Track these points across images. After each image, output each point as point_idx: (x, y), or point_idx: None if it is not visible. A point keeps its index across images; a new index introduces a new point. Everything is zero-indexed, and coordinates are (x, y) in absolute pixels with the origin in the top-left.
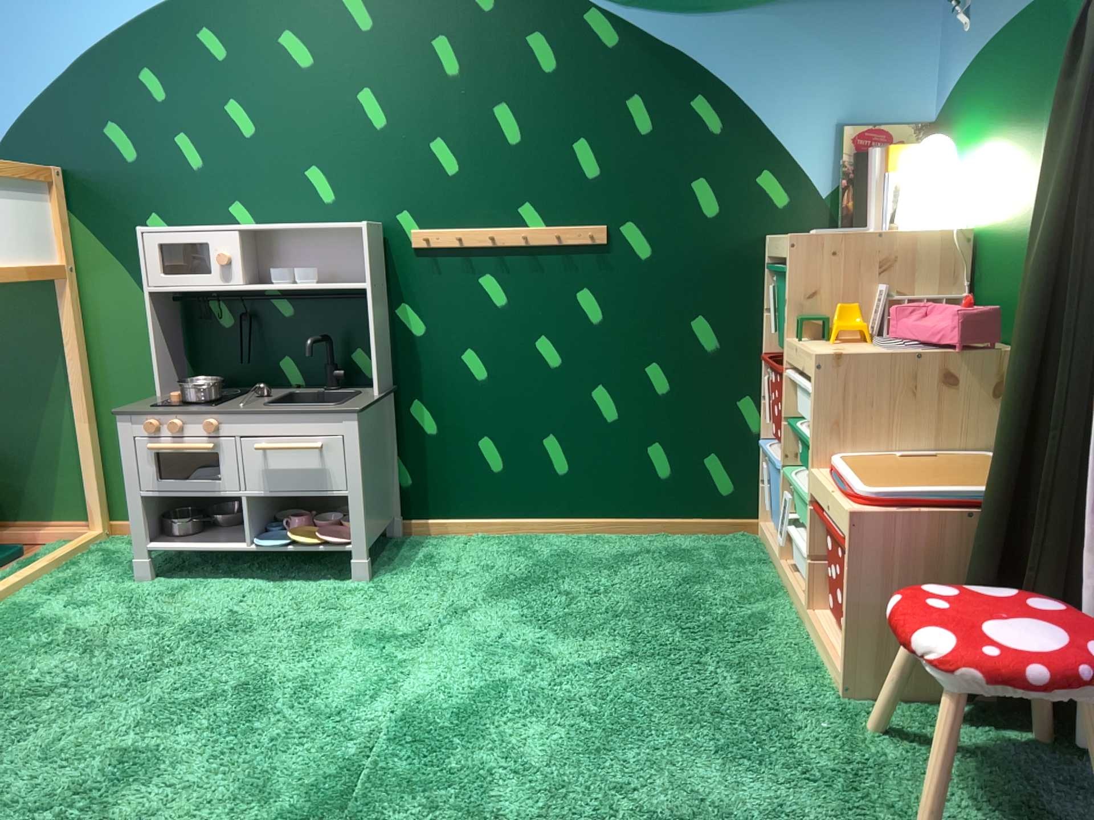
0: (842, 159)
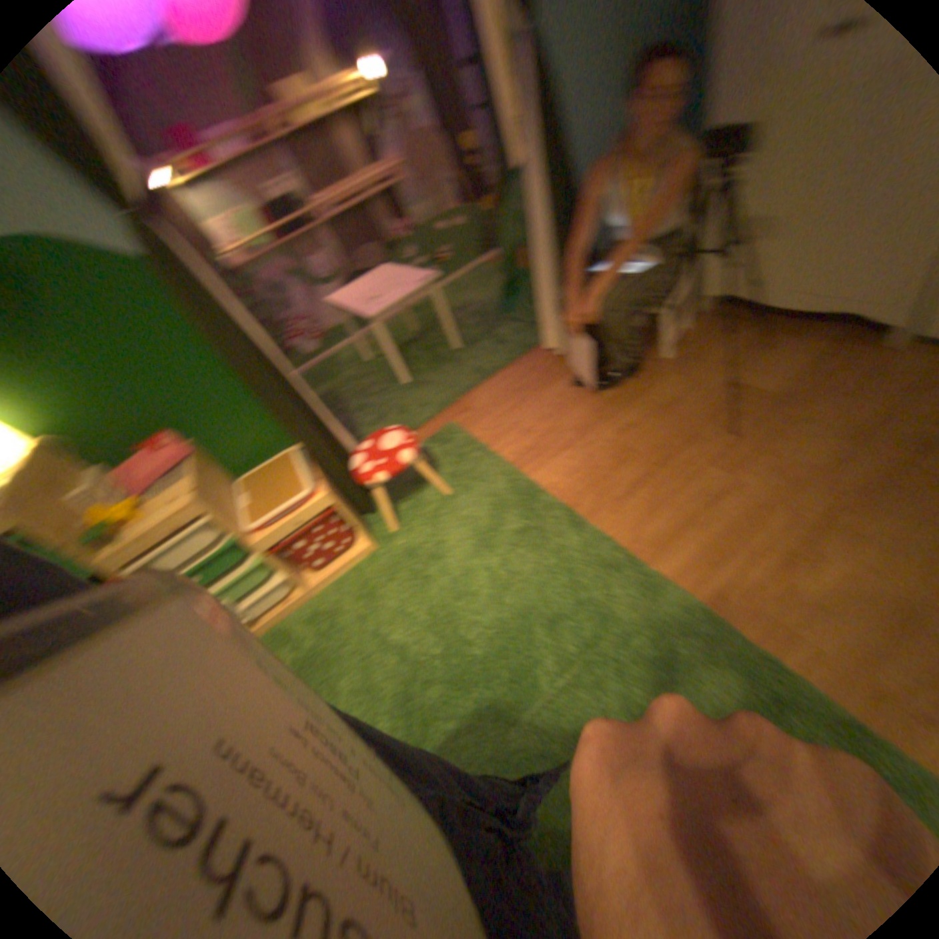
0: None
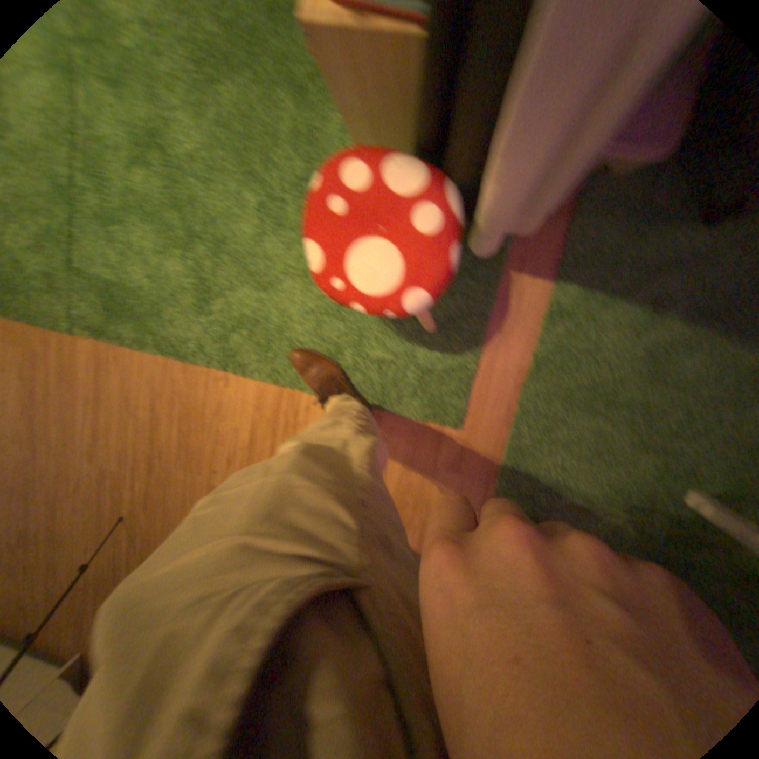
0: None
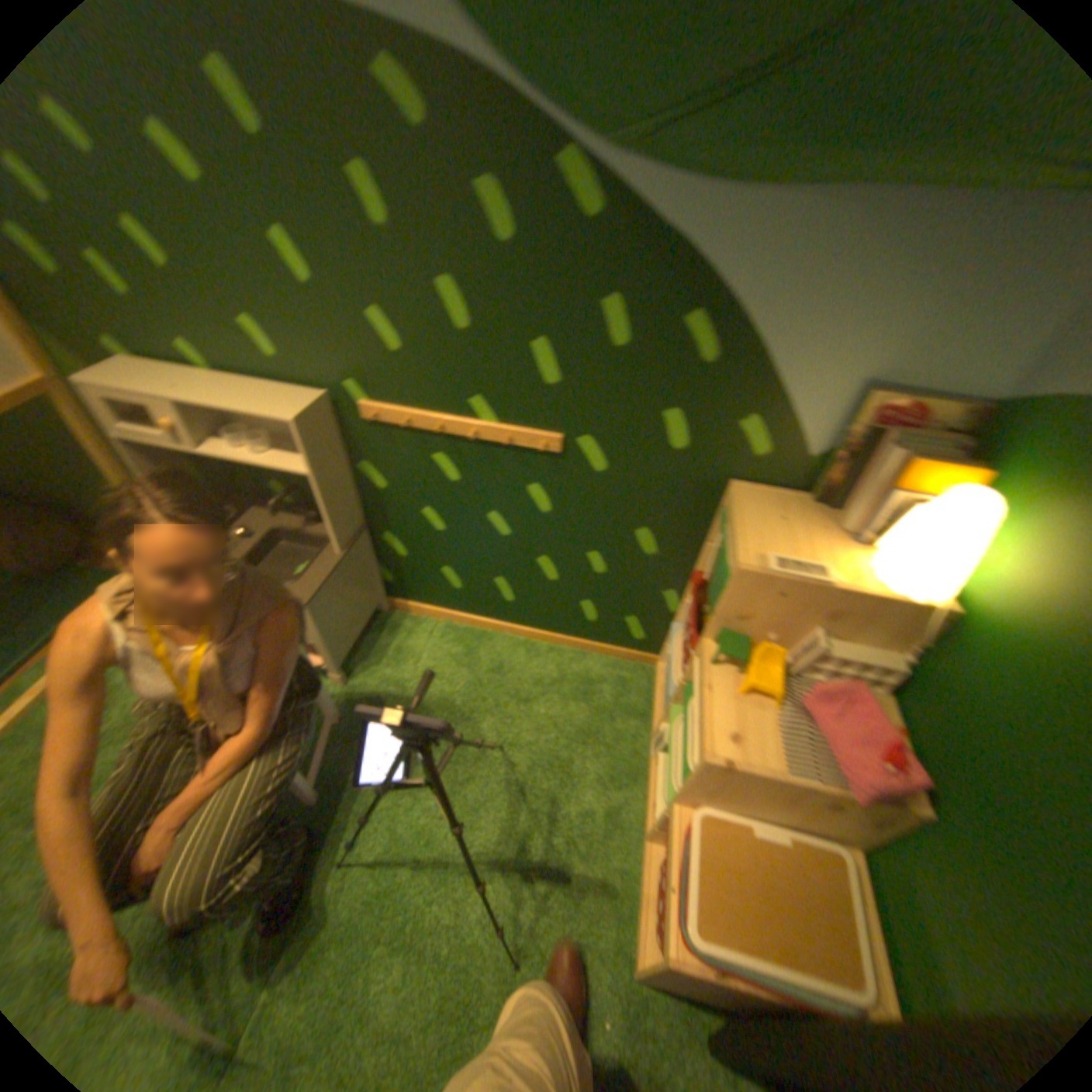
0: (856, 427)
